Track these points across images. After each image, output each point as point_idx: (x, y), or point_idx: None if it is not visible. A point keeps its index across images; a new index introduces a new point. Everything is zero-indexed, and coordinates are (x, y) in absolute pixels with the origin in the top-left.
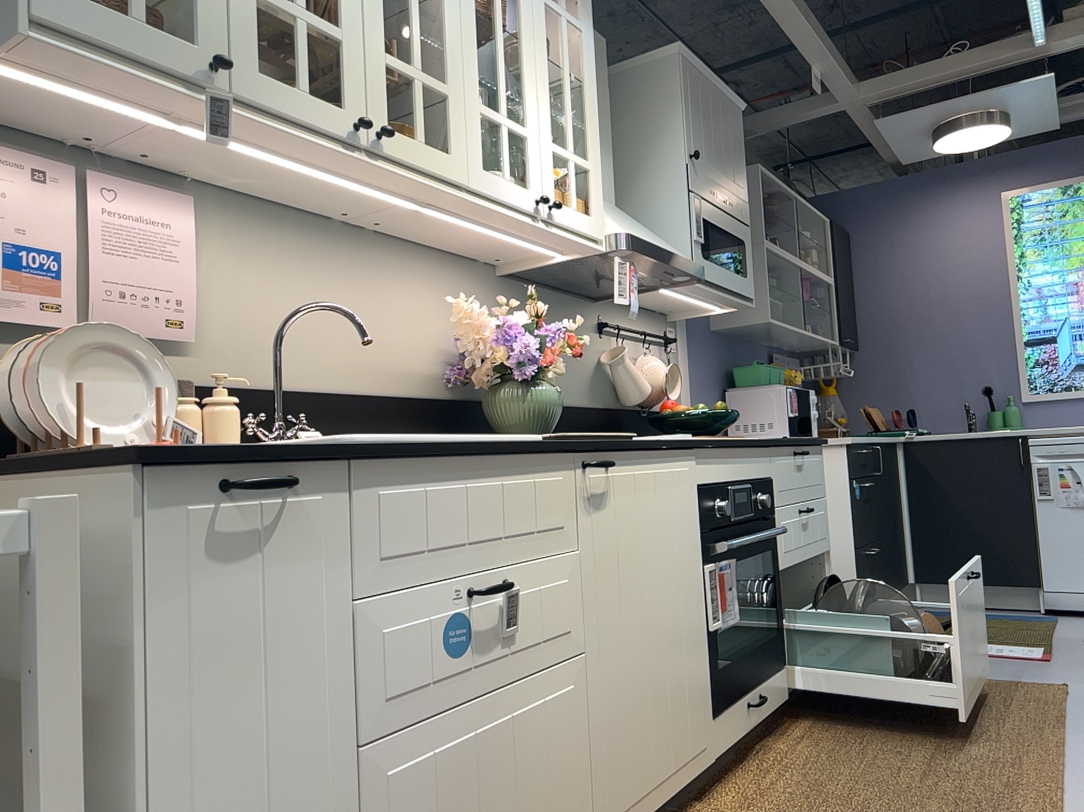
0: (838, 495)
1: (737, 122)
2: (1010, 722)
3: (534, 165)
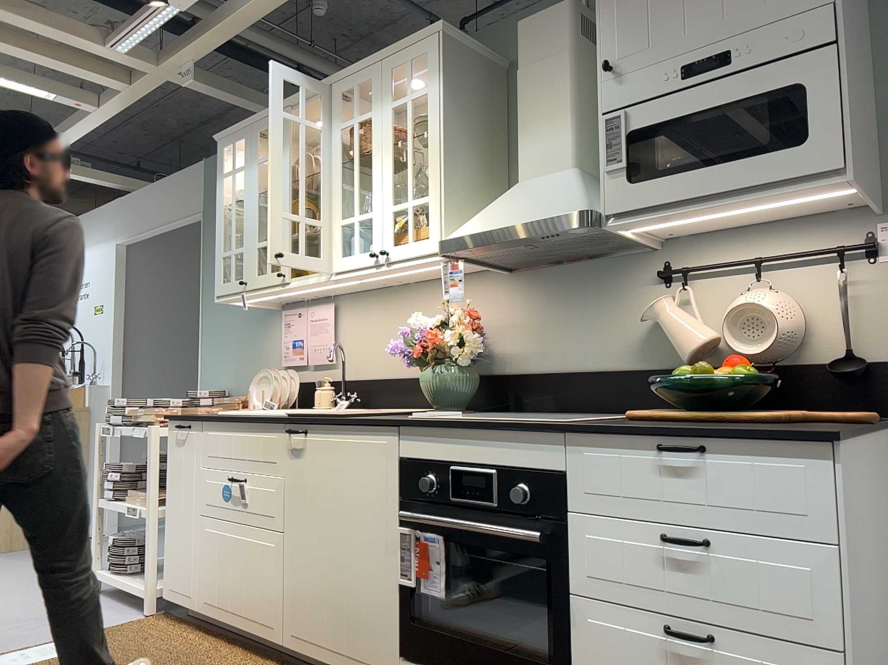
0: None
1: None
2: None
3: (375, 231)
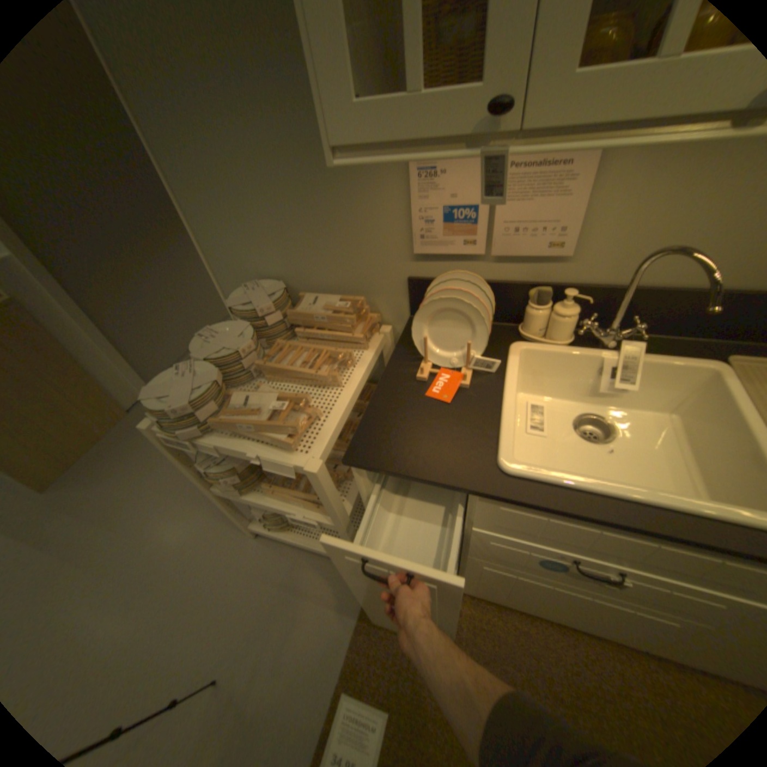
0: None
1: None
2: None
3: None
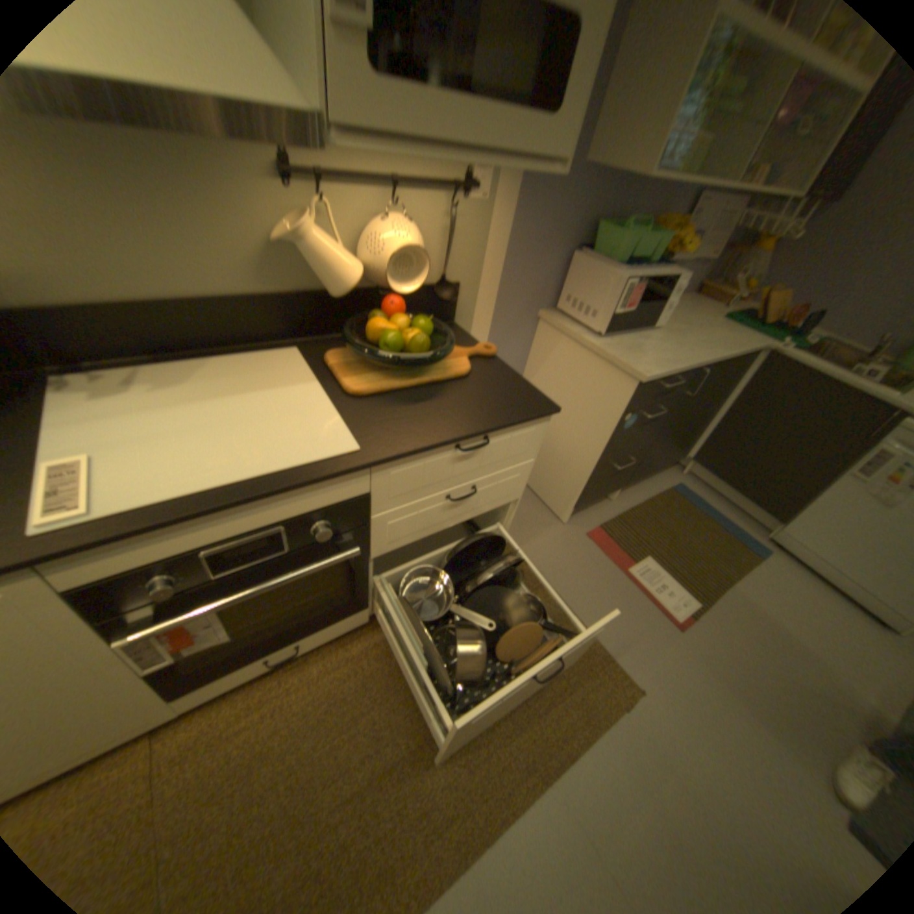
0: (608, 417)
1: None
2: (519, 741)
3: None
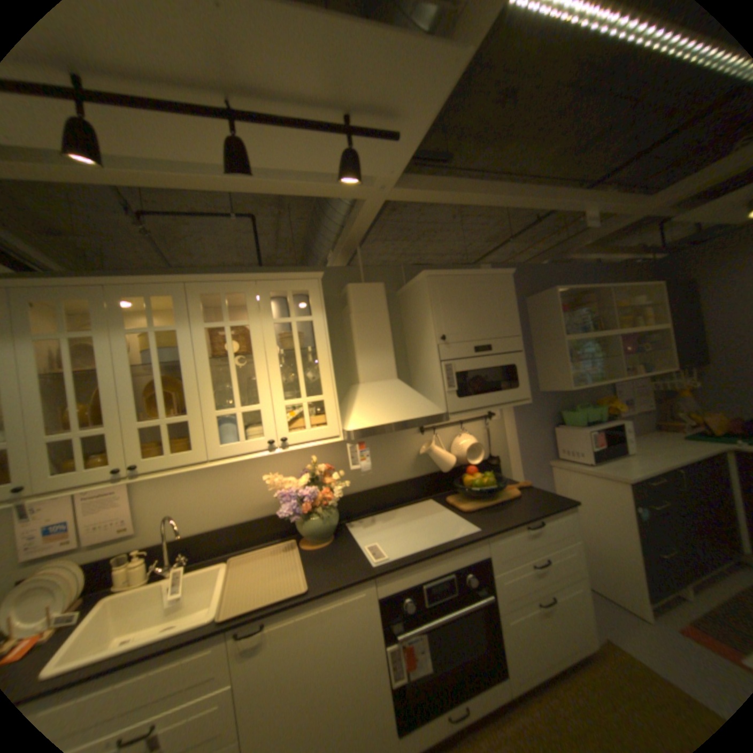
0: (627, 516)
1: (503, 285)
2: None
3: (268, 422)
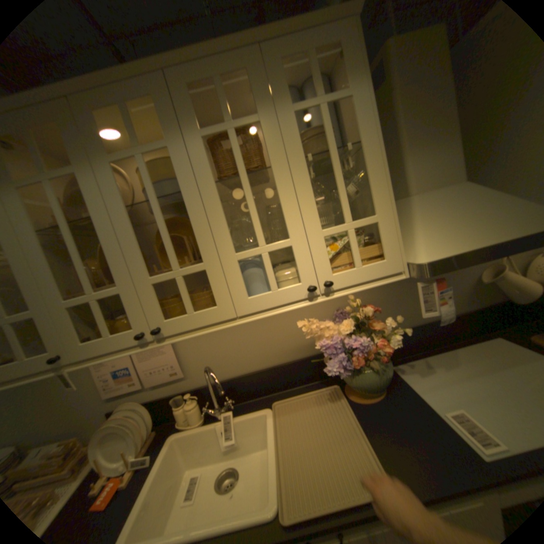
0: None
1: None
2: None
3: (302, 261)
